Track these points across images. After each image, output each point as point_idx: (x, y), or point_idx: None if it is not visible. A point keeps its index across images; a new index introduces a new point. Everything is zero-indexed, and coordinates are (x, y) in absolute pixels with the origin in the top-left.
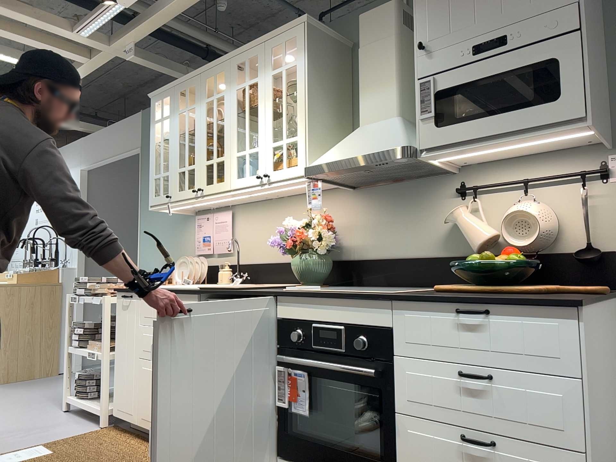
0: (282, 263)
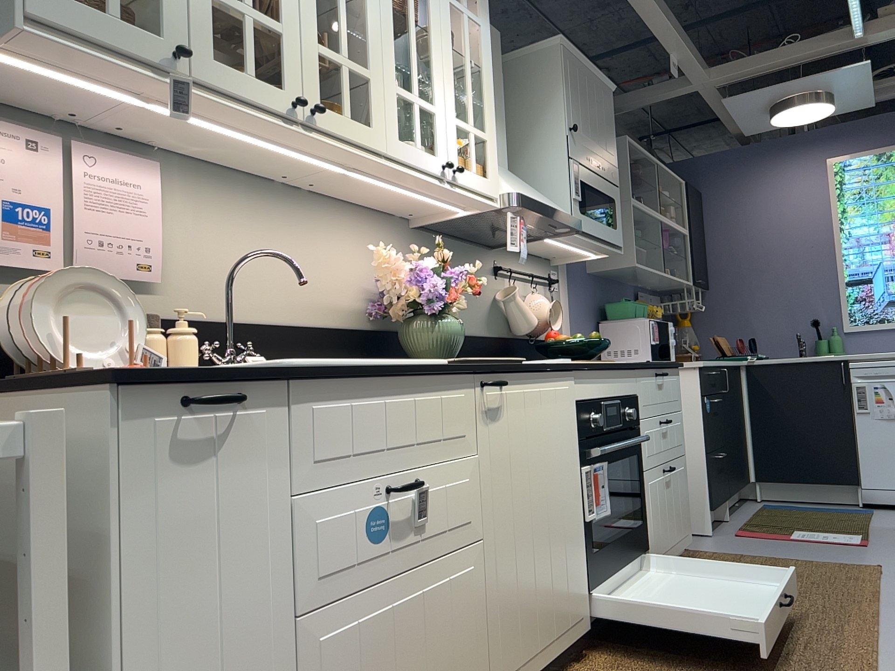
0: (306, 327)
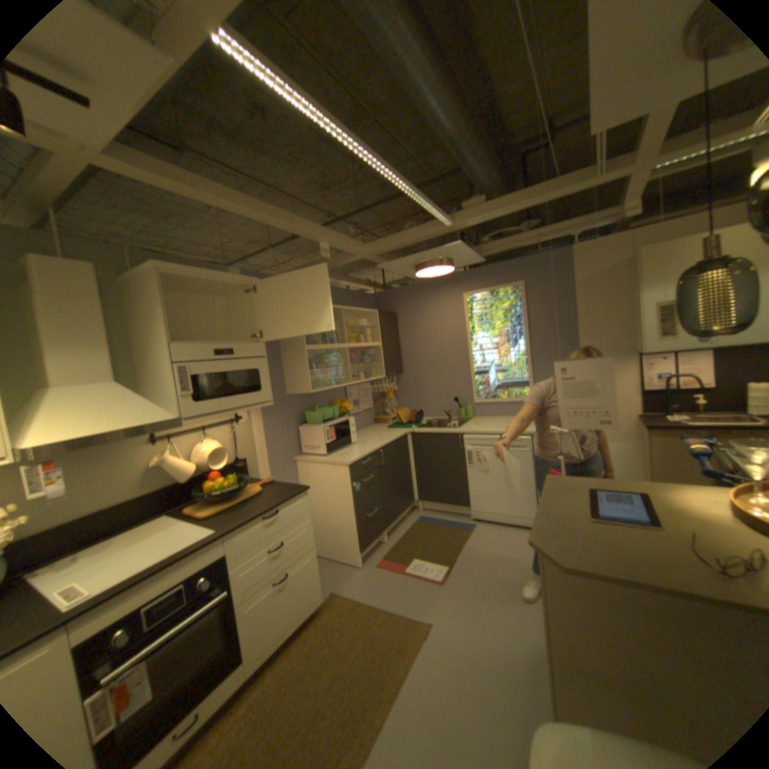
0: None
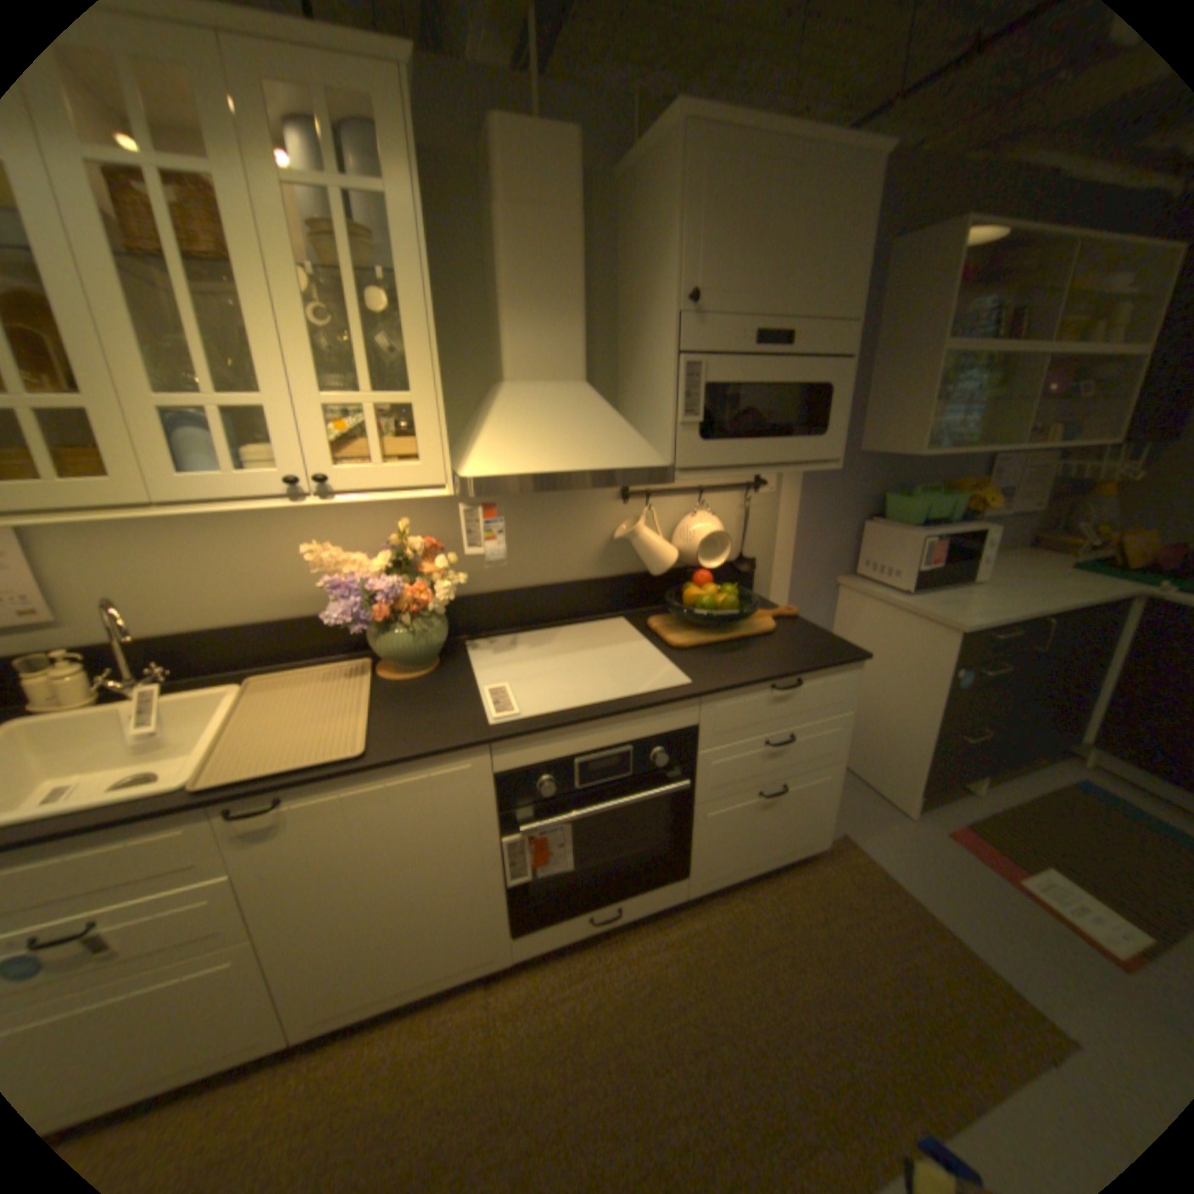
0: (267, 622)
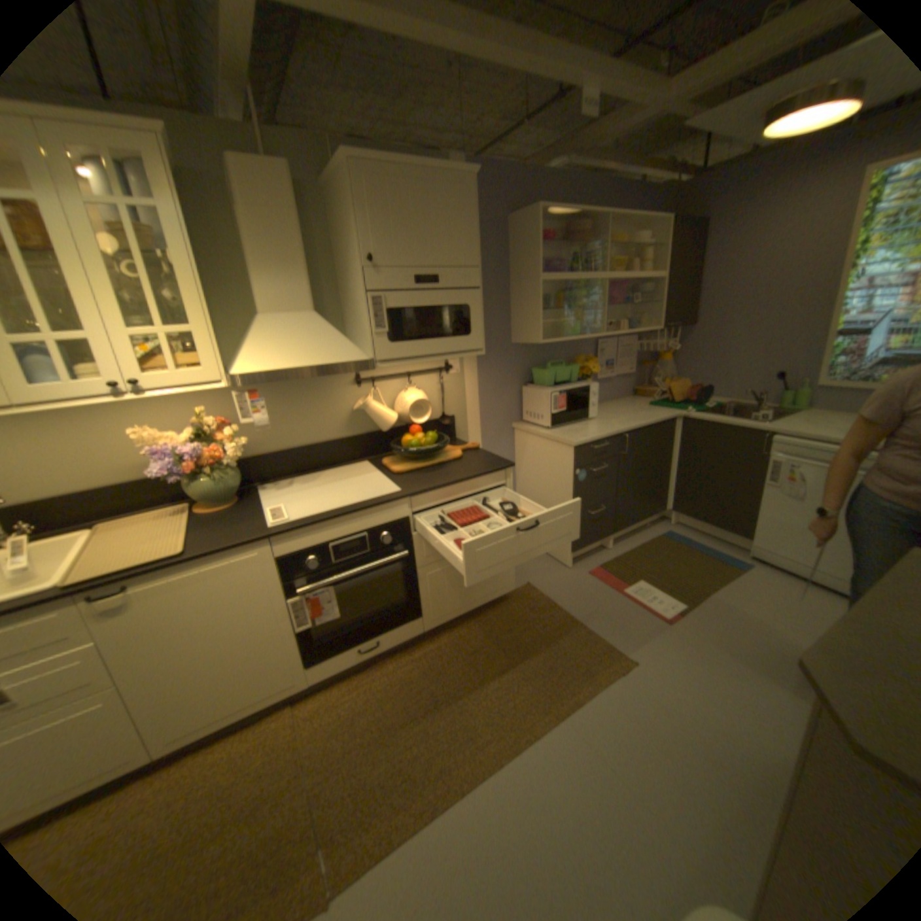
0: (109, 486)
